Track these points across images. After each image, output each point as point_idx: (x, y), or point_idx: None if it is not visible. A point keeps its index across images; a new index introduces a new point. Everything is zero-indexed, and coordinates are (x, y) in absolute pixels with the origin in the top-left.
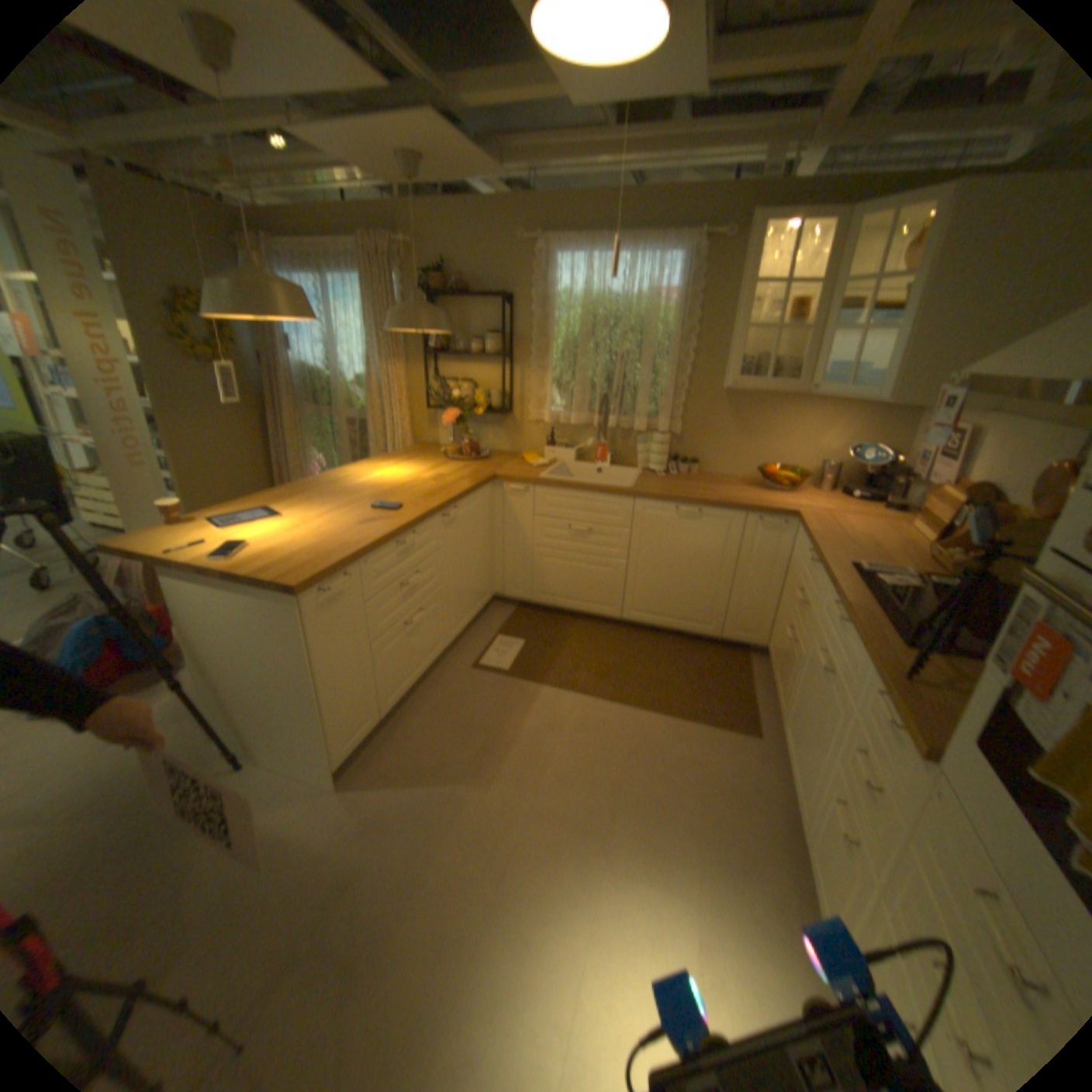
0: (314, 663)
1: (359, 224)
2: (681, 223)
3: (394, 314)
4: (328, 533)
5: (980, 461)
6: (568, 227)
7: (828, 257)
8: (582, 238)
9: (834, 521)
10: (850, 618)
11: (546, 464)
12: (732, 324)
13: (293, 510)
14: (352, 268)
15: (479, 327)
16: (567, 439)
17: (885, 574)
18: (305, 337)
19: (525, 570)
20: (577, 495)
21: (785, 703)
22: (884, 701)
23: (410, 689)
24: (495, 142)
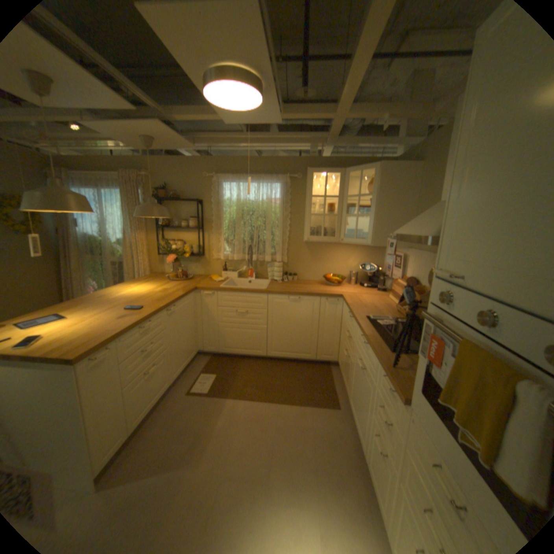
0: (83, 405)
1: (119, 166)
2: (277, 172)
3: (138, 208)
4: (95, 325)
5: (408, 268)
6: (227, 171)
7: (339, 188)
8: (234, 176)
9: (357, 298)
10: (367, 342)
11: (223, 280)
12: (304, 214)
13: (73, 314)
14: (115, 186)
15: (185, 215)
16: (232, 267)
17: (379, 320)
18: (86, 219)
19: (214, 336)
20: (239, 294)
21: (348, 389)
22: (385, 379)
23: (147, 413)
24: (190, 135)
